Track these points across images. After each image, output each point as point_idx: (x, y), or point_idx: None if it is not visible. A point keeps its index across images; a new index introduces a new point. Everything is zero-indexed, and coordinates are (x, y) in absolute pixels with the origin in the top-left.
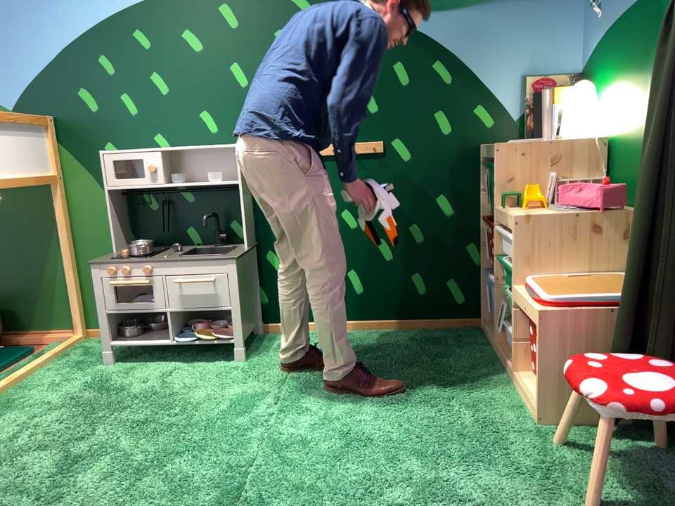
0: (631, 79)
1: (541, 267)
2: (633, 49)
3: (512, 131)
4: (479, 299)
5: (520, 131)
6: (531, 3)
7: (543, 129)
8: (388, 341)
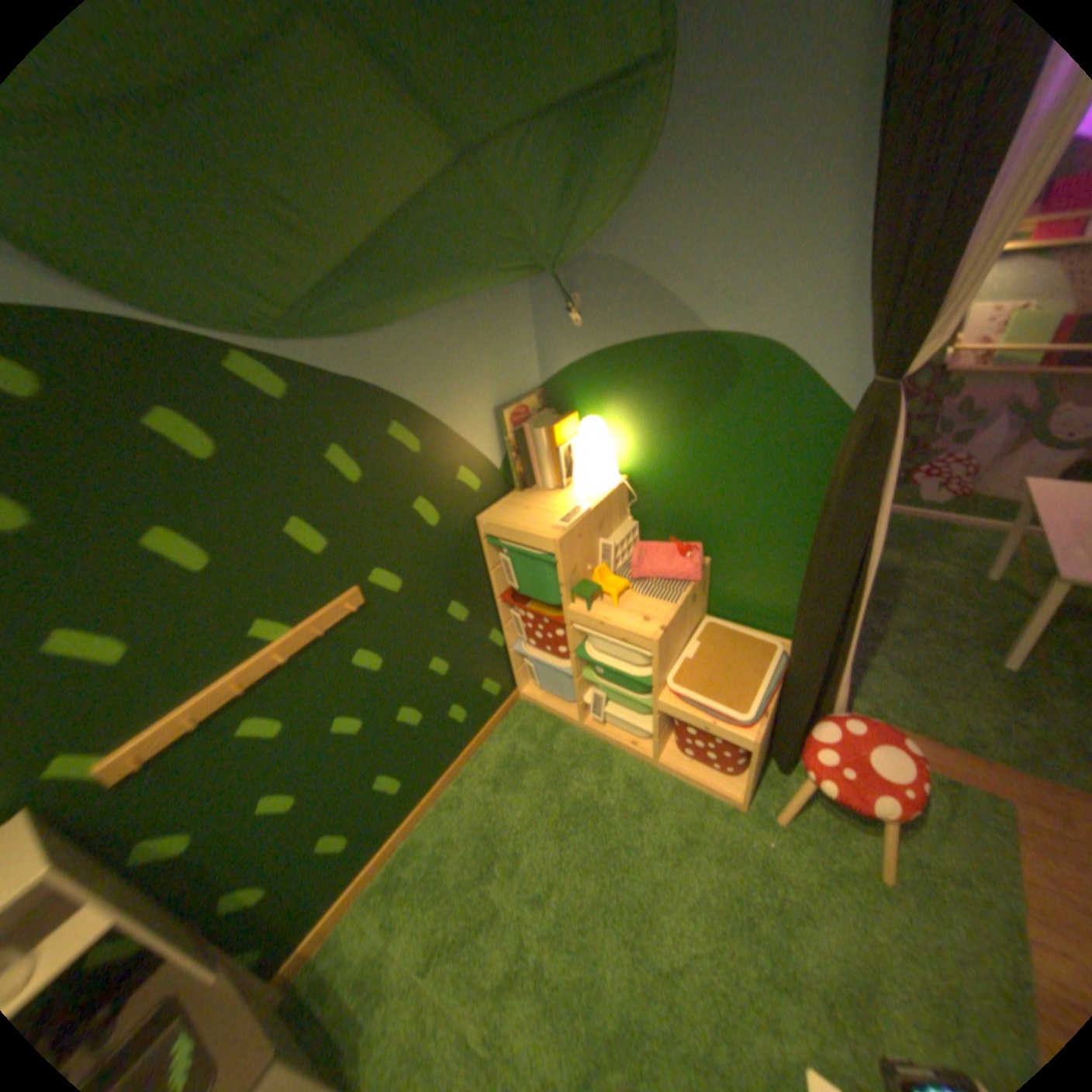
0: (669, 423)
1: (671, 665)
2: (670, 391)
3: (501, 483)
4: (513, 675)
5: (507, 479)
6: (484, 301)
7: (539, 473)
8: (473, 811)
